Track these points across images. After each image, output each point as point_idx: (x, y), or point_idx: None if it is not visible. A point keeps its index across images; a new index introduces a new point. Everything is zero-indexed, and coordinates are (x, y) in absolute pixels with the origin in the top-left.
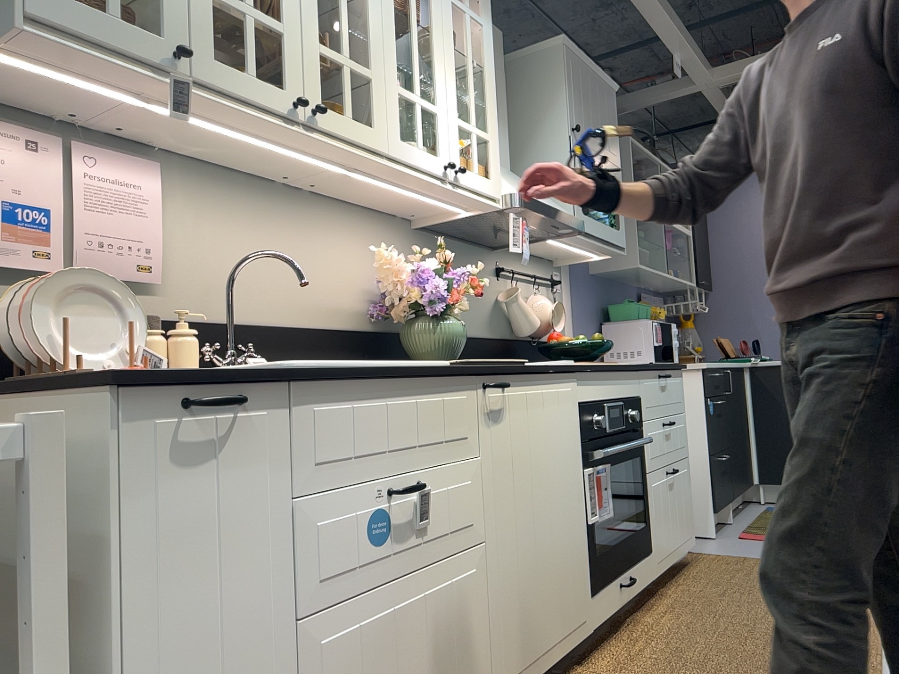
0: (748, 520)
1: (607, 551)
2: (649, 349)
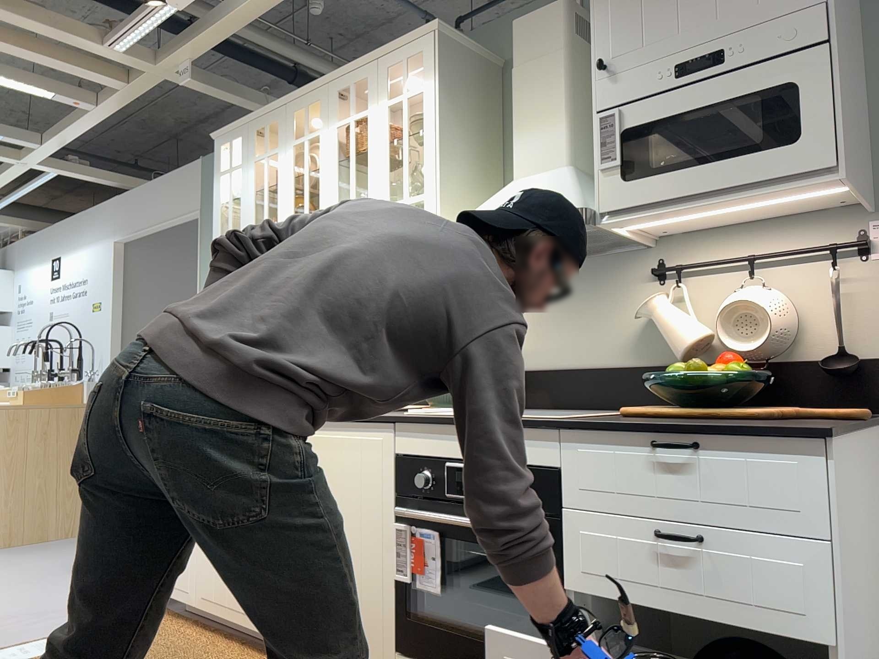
0: None
1: (429, 628)
2: None
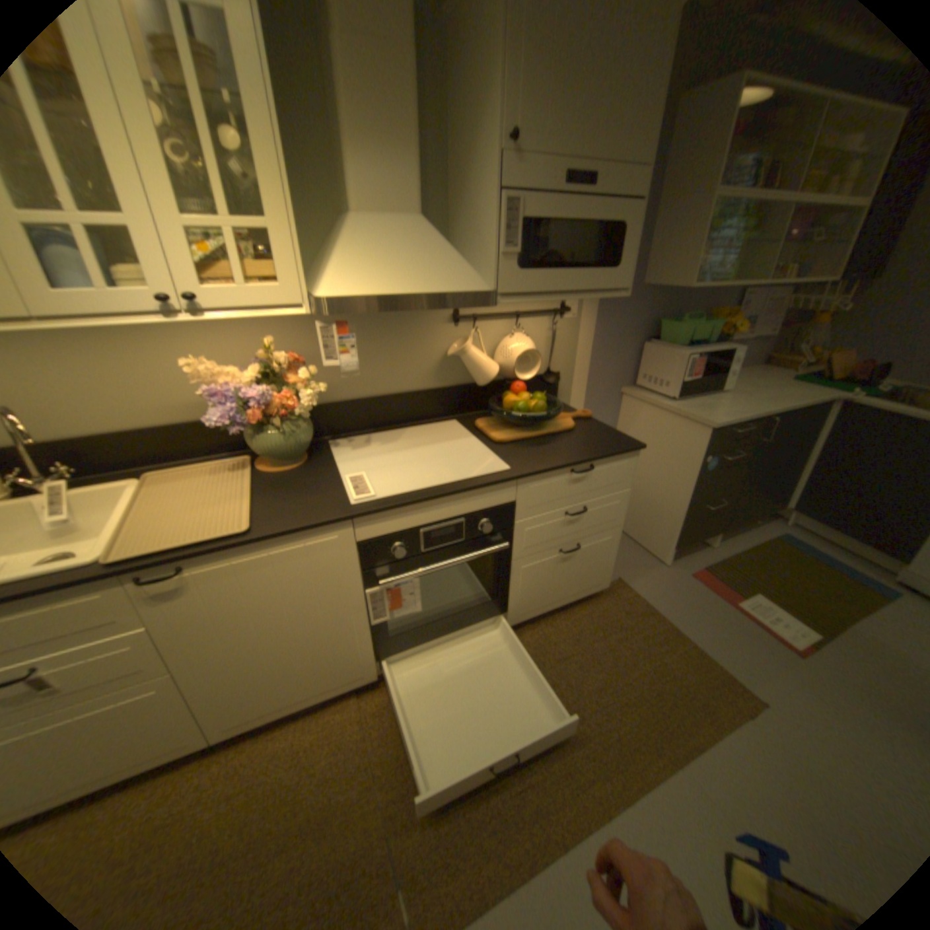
0: (738, 549)
1: (408, 632)
2: (679, 381)
